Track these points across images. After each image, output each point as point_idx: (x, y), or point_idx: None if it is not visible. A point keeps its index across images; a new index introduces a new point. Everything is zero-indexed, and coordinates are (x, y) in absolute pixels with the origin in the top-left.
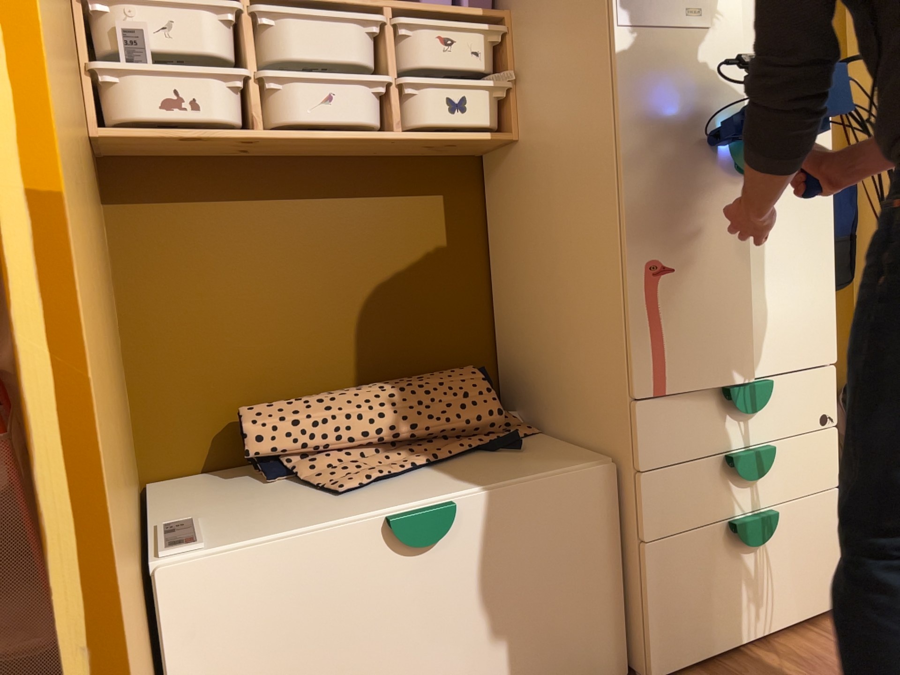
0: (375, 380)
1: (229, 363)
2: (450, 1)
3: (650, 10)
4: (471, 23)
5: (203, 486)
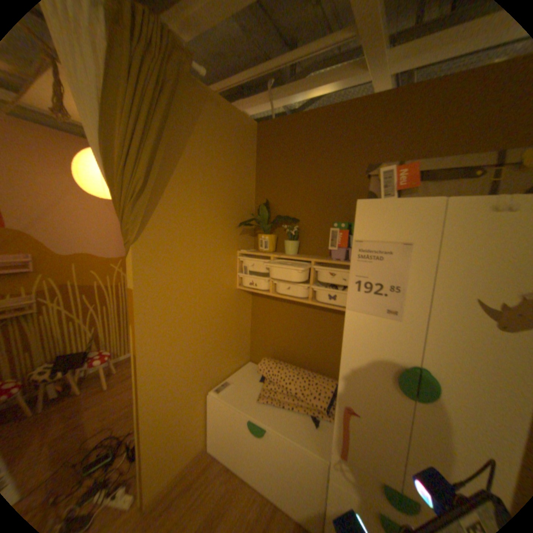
0: (309, 366)
1: (271, 342)
2: (343, 256)
3: (367, 305)
4: (341, 270)
5: (253, 372)
